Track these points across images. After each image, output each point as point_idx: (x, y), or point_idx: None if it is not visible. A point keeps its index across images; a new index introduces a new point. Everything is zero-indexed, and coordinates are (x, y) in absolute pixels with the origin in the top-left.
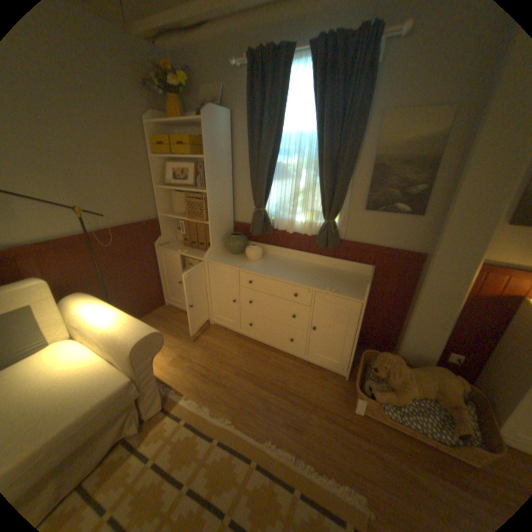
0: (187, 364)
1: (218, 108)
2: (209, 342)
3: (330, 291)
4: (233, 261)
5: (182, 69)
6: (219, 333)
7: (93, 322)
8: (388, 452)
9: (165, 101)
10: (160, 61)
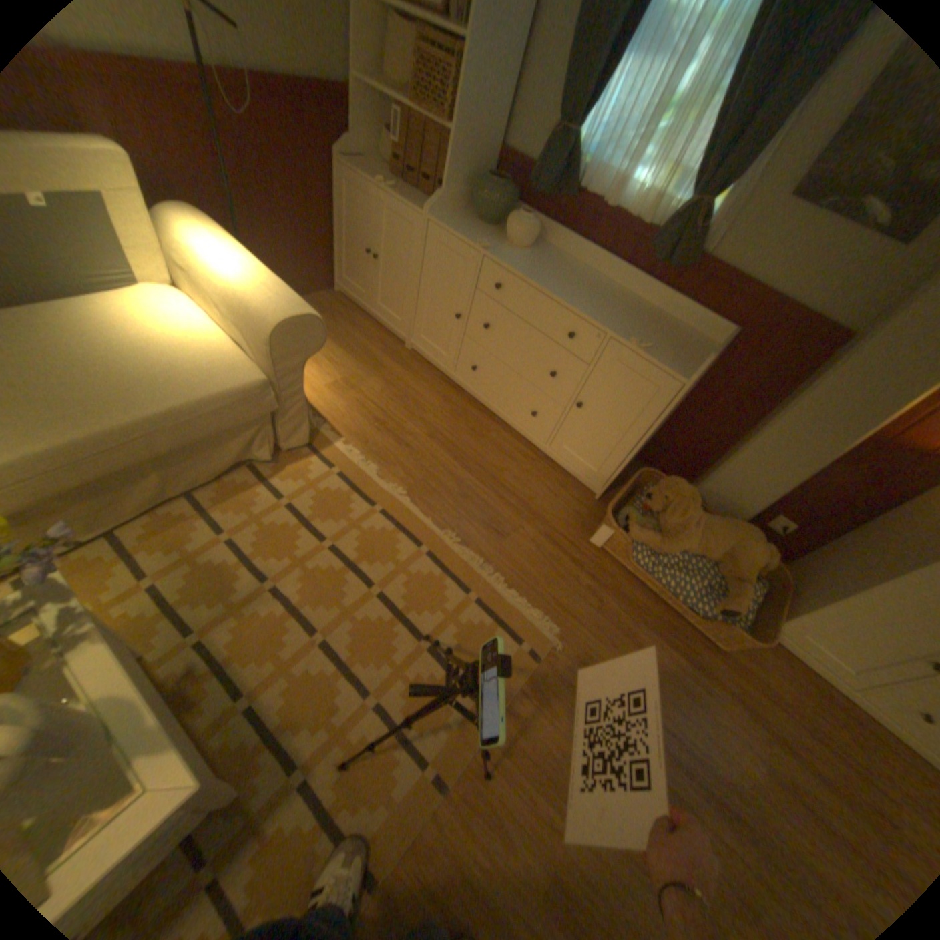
0: (355, 398)
1: None
2: (397, 377)
3: (636, 346)
4: (478, 237)
5: None
6: (416, 367)
7: (212, 266)
8: (612, 598)
9: None
10: None
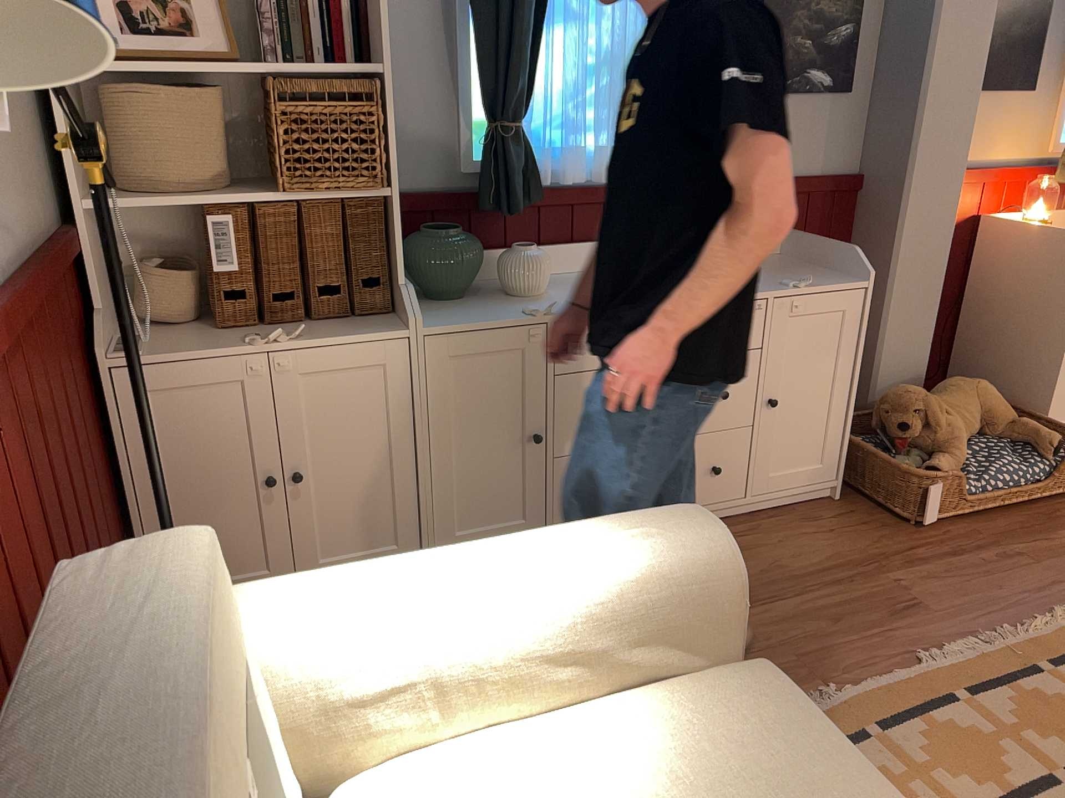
0: None
1: None
2: None
3: (805, 284)
4: (497, 310)
5: None
6: None
7: (482, 600)
8: (1010, 542)
9: None
10: None
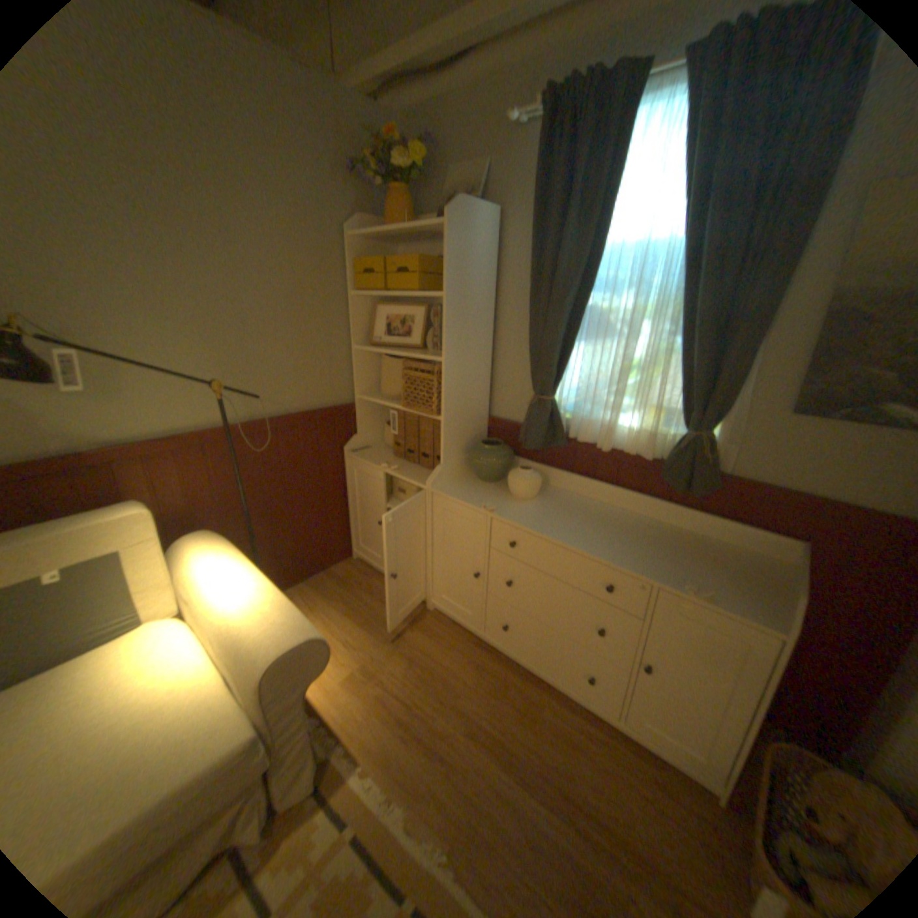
0: (374, 691)
1: (479, 204)
2: (421, 648)
3: (697, 595)
4: (482, 496)
5: (419, 139)
6: (441, 630)
7: (213, 597)
8: None
9: (385, 199)
10: (384, 130)
